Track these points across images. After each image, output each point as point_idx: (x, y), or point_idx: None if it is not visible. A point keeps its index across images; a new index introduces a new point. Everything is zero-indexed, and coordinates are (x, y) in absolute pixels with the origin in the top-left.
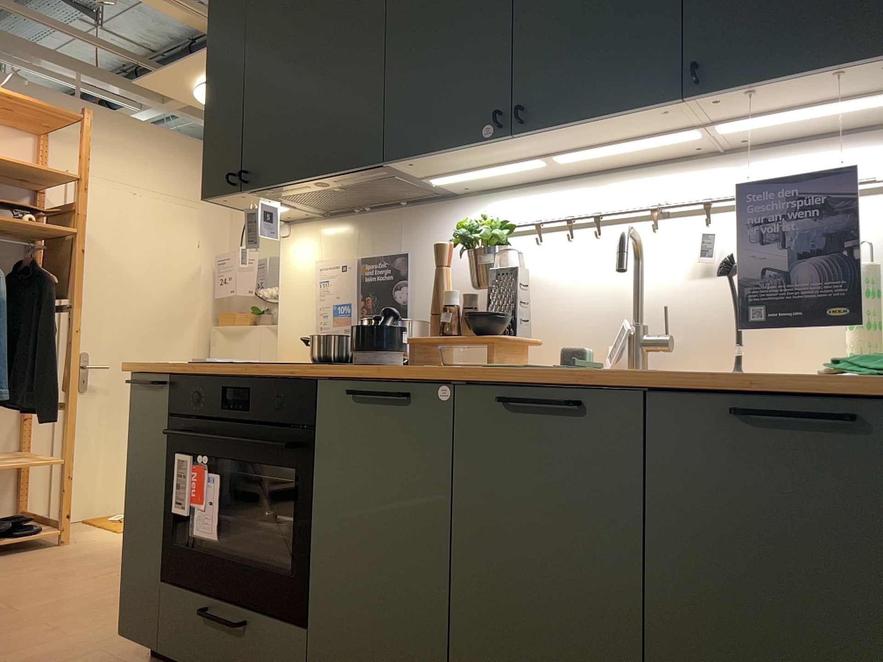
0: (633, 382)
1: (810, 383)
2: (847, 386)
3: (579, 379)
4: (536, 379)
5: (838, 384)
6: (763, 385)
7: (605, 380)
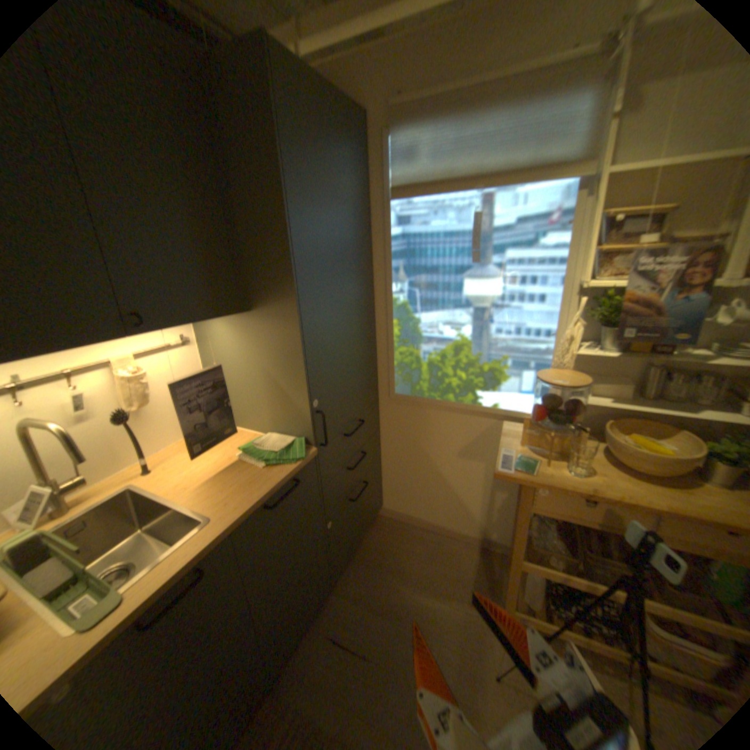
0: (226, 535)
1: (278, 479)
2: (288, 472)
3: (195, 561)
4: (155, 590)
5: (292, 475)
6: (273, 492)
7: (211, 547)
